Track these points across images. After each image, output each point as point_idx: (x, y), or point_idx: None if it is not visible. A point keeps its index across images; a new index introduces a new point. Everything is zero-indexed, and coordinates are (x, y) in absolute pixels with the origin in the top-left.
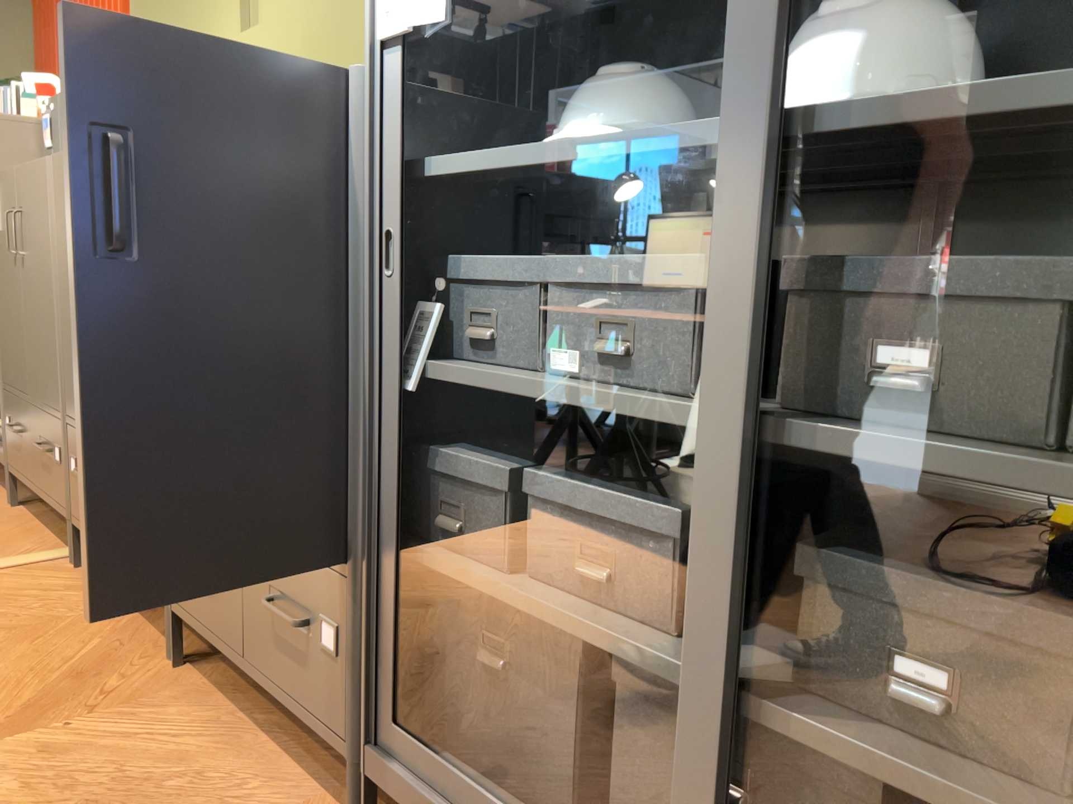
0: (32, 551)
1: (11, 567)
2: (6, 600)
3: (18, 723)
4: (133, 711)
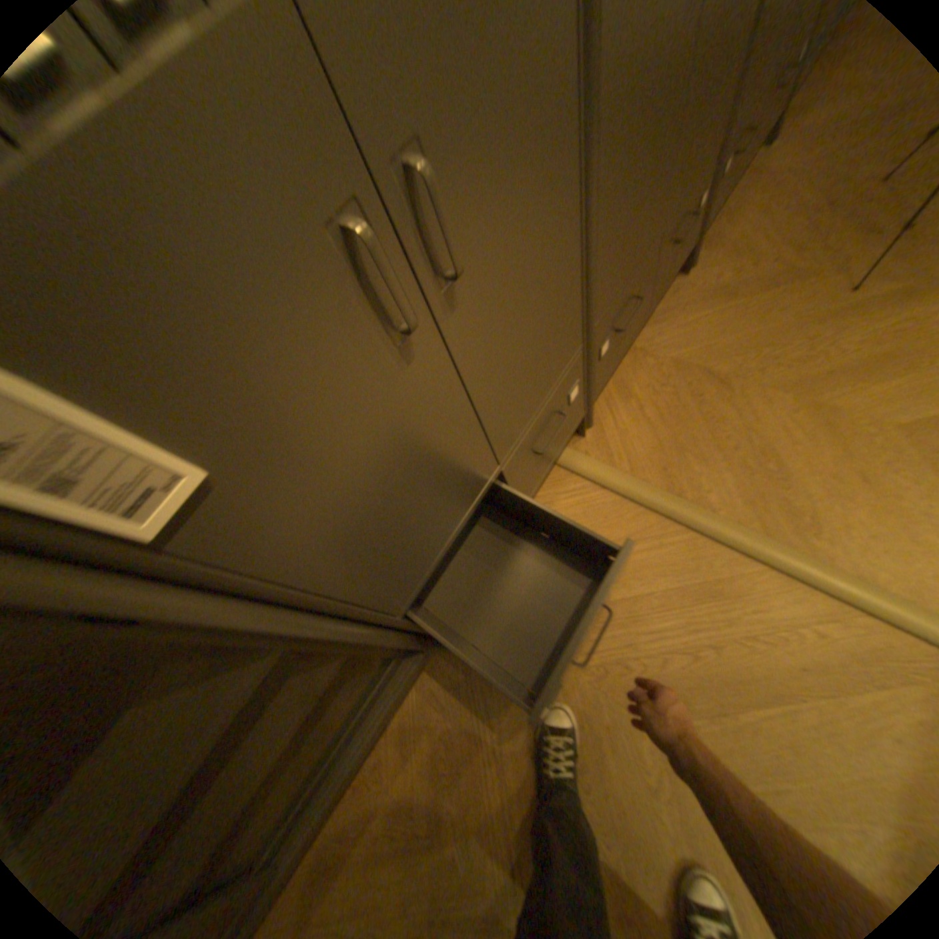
0: (570, 491)
1: (614, 468)
2: (667, 417)
3: (786, 280)
4: (741, 252)
